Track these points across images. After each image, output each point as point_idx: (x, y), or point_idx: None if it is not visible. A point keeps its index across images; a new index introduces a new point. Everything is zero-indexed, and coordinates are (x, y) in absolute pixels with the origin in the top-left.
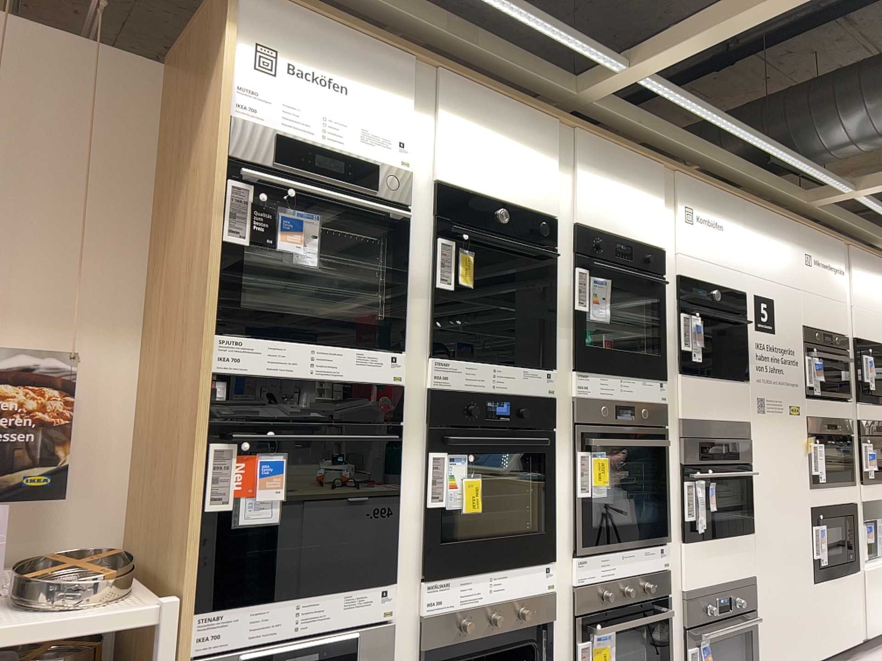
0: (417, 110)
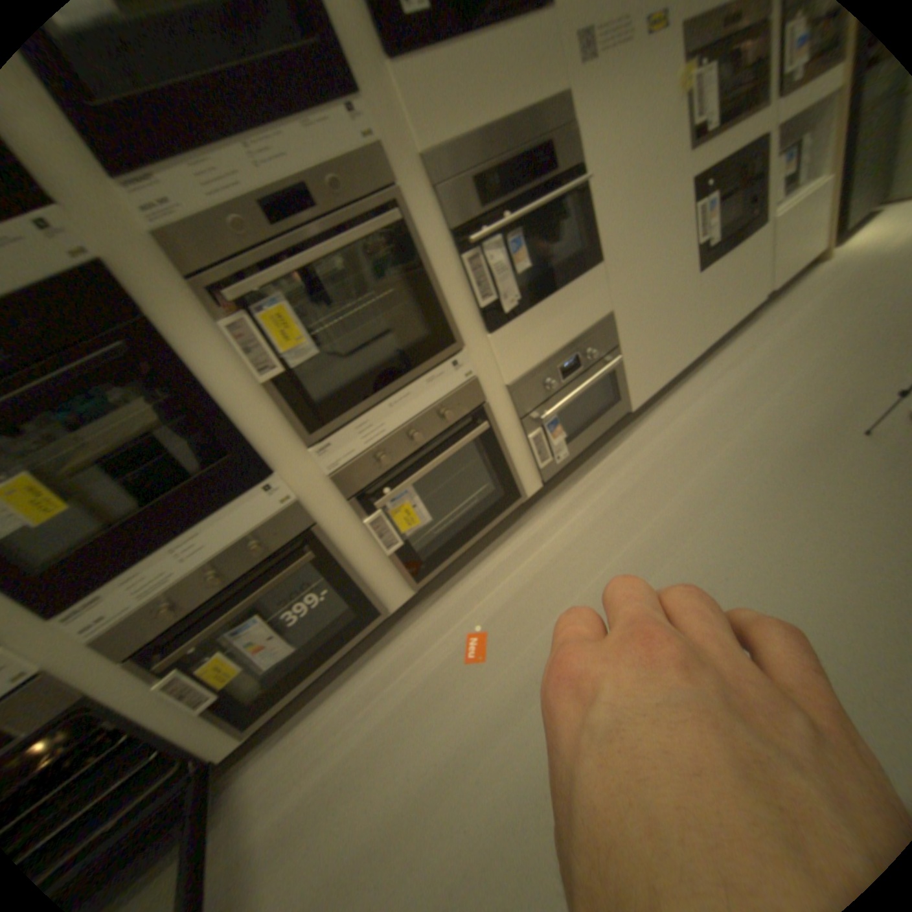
0: None
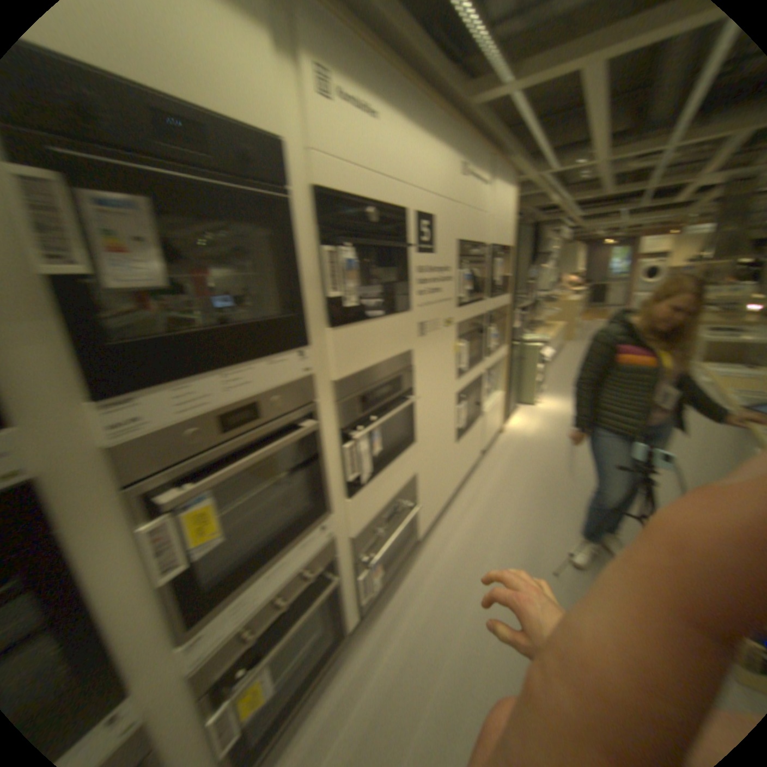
0: None
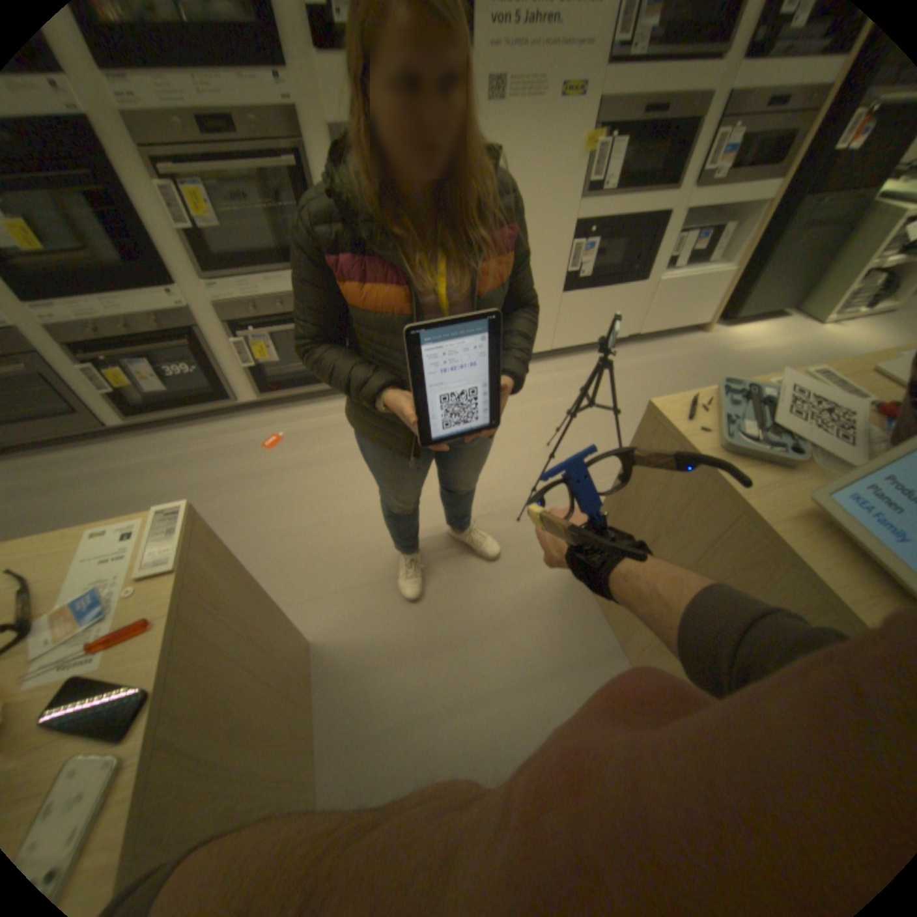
0: None
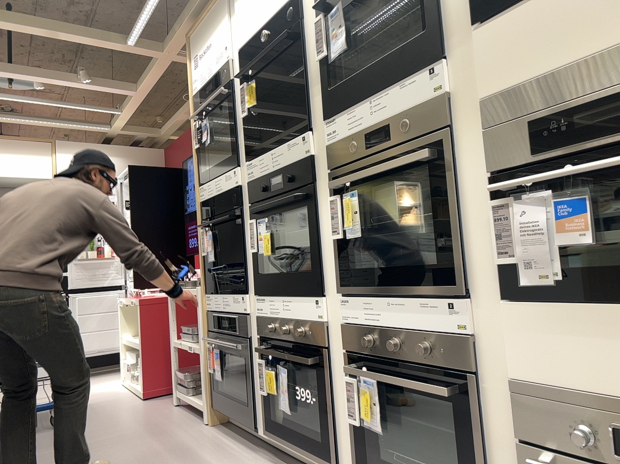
0: (228, 14)
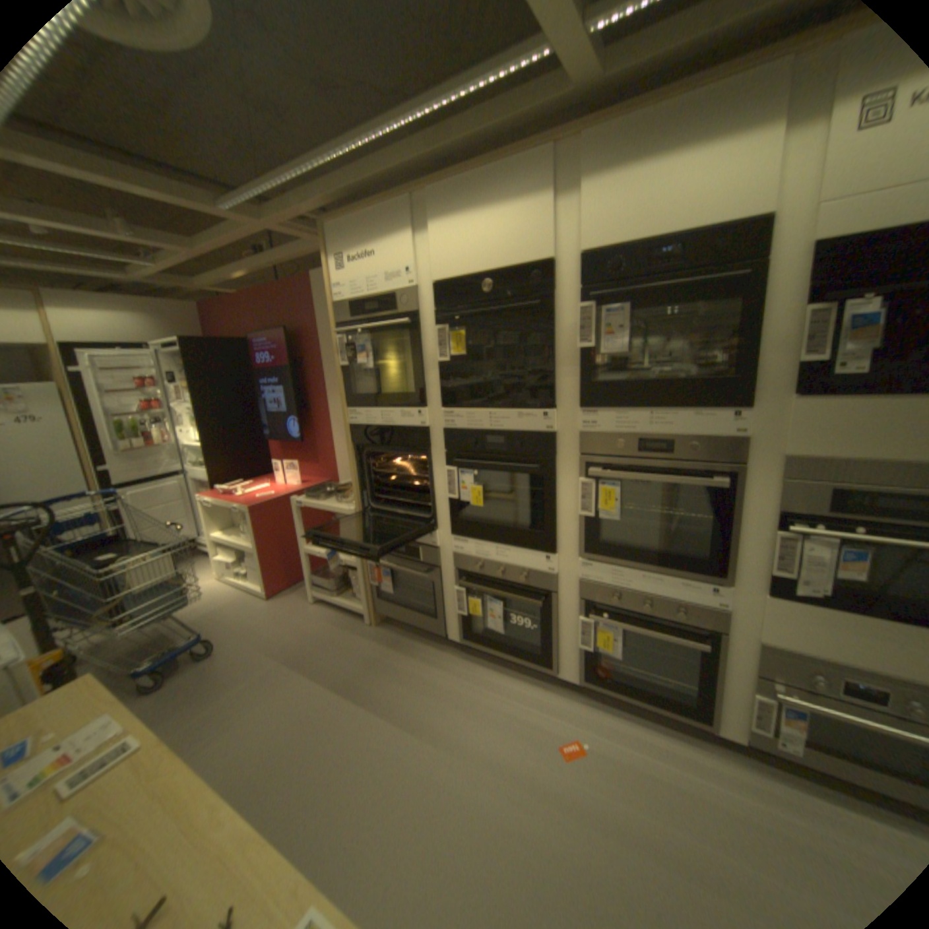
0: (411, 227)
